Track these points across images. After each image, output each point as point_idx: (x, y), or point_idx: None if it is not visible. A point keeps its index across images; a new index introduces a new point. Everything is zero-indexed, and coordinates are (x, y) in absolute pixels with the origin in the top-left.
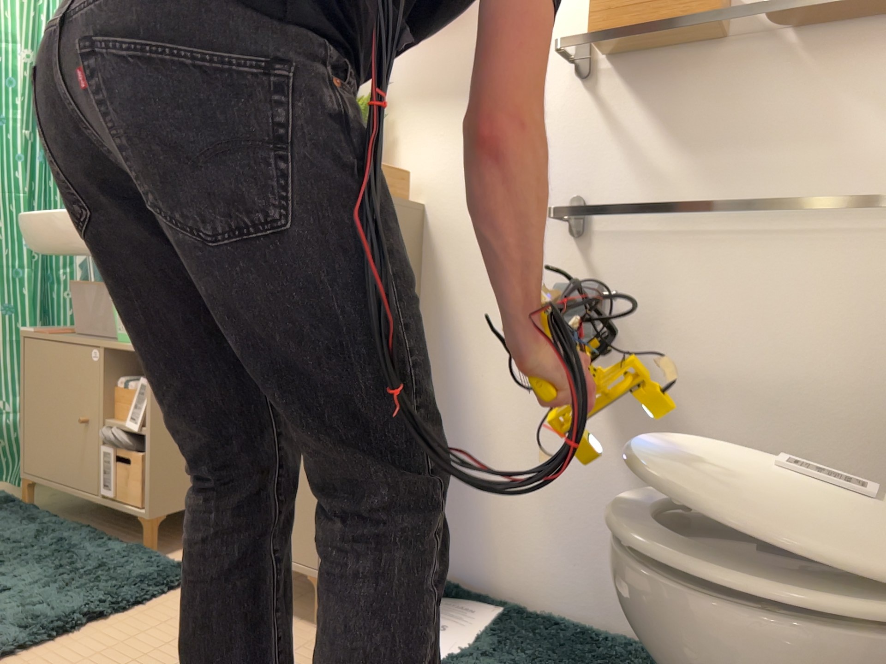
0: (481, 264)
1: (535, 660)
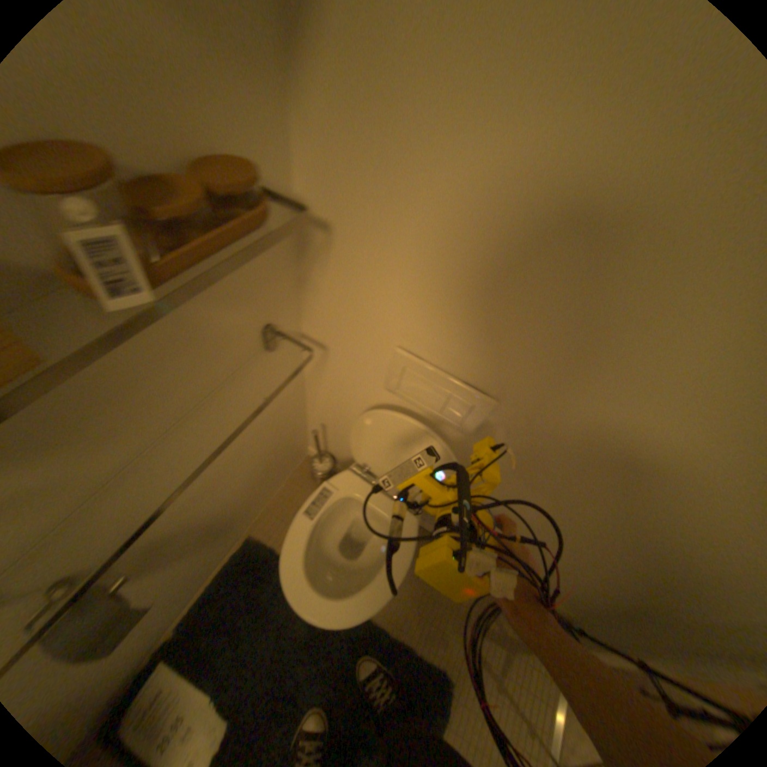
0: None
1: (239, 646)
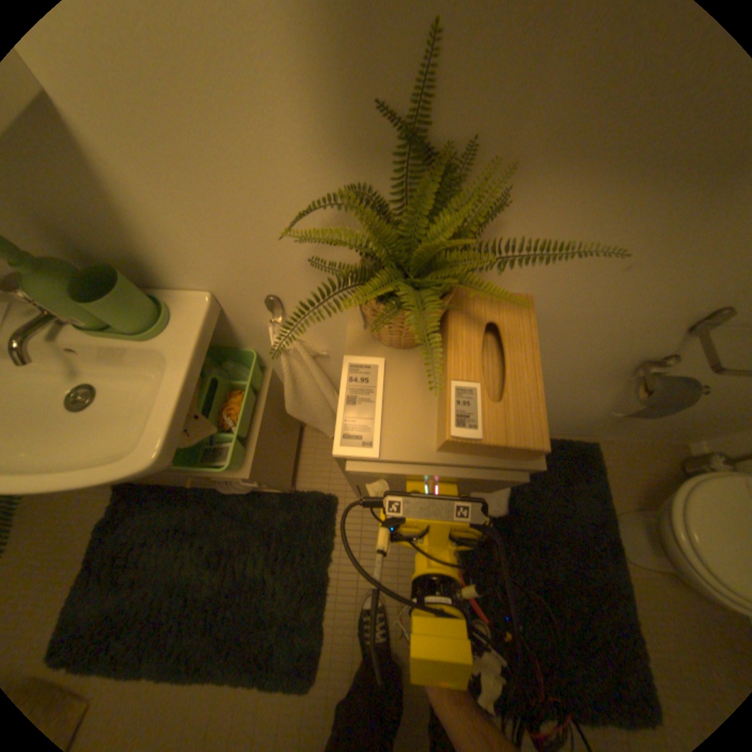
0: (566, 340)
1: (547, 491)
